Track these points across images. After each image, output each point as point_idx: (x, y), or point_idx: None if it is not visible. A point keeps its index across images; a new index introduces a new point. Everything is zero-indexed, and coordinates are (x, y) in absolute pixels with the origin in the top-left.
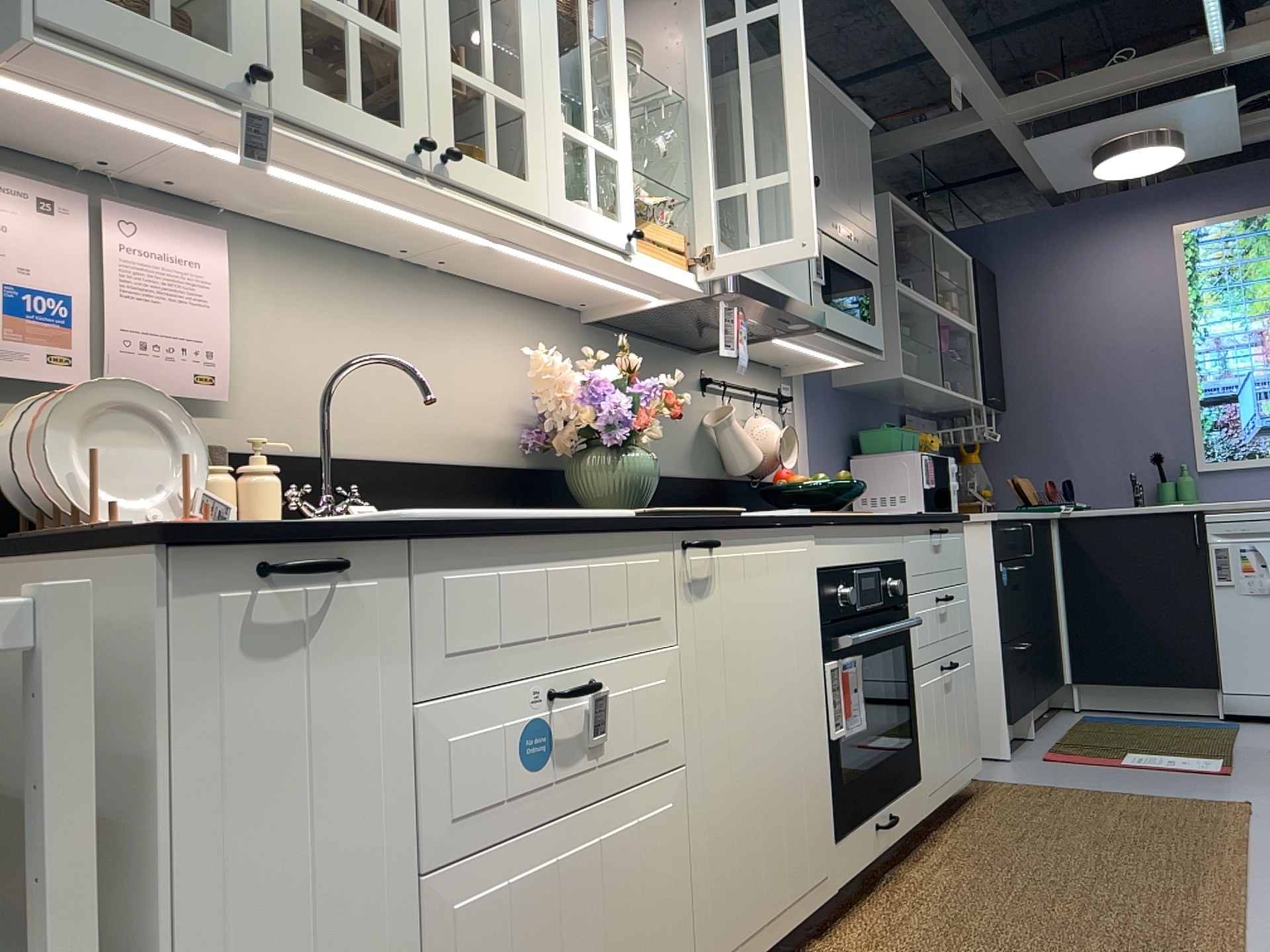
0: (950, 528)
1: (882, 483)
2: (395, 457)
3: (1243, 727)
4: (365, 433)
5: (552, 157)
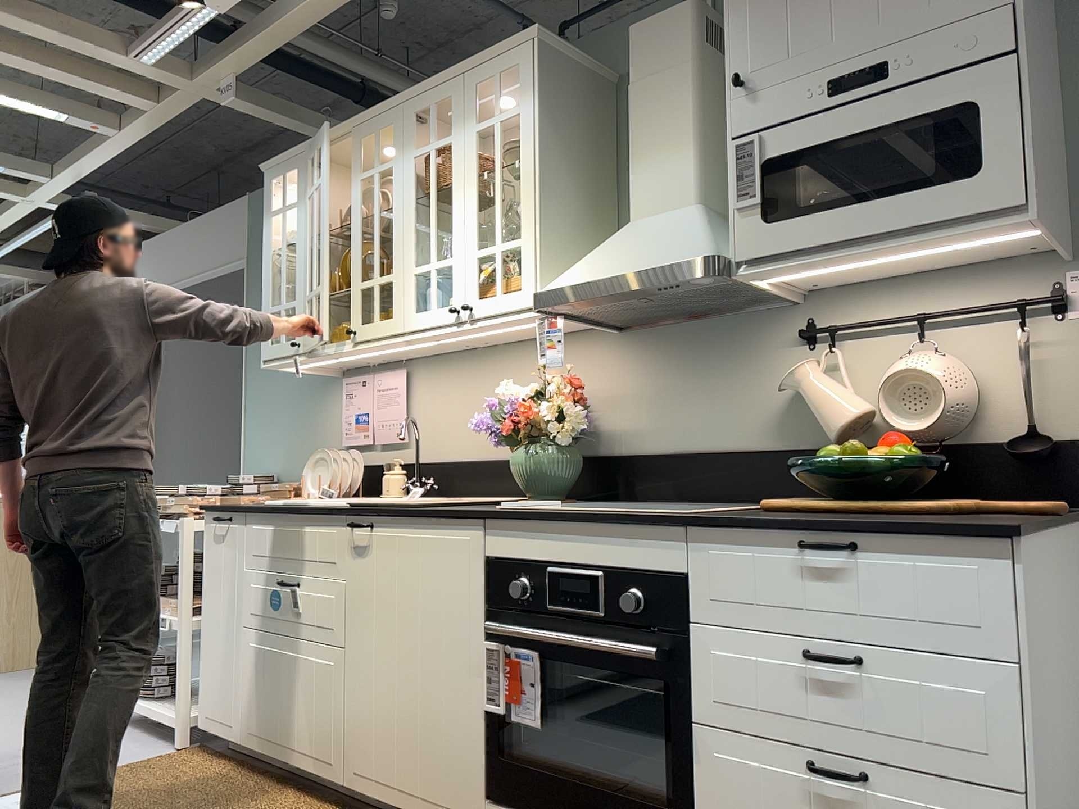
0: (900, 545)
1: None
2: (474, 459)
3: None
4: (461, 447)
5: (405, 294)
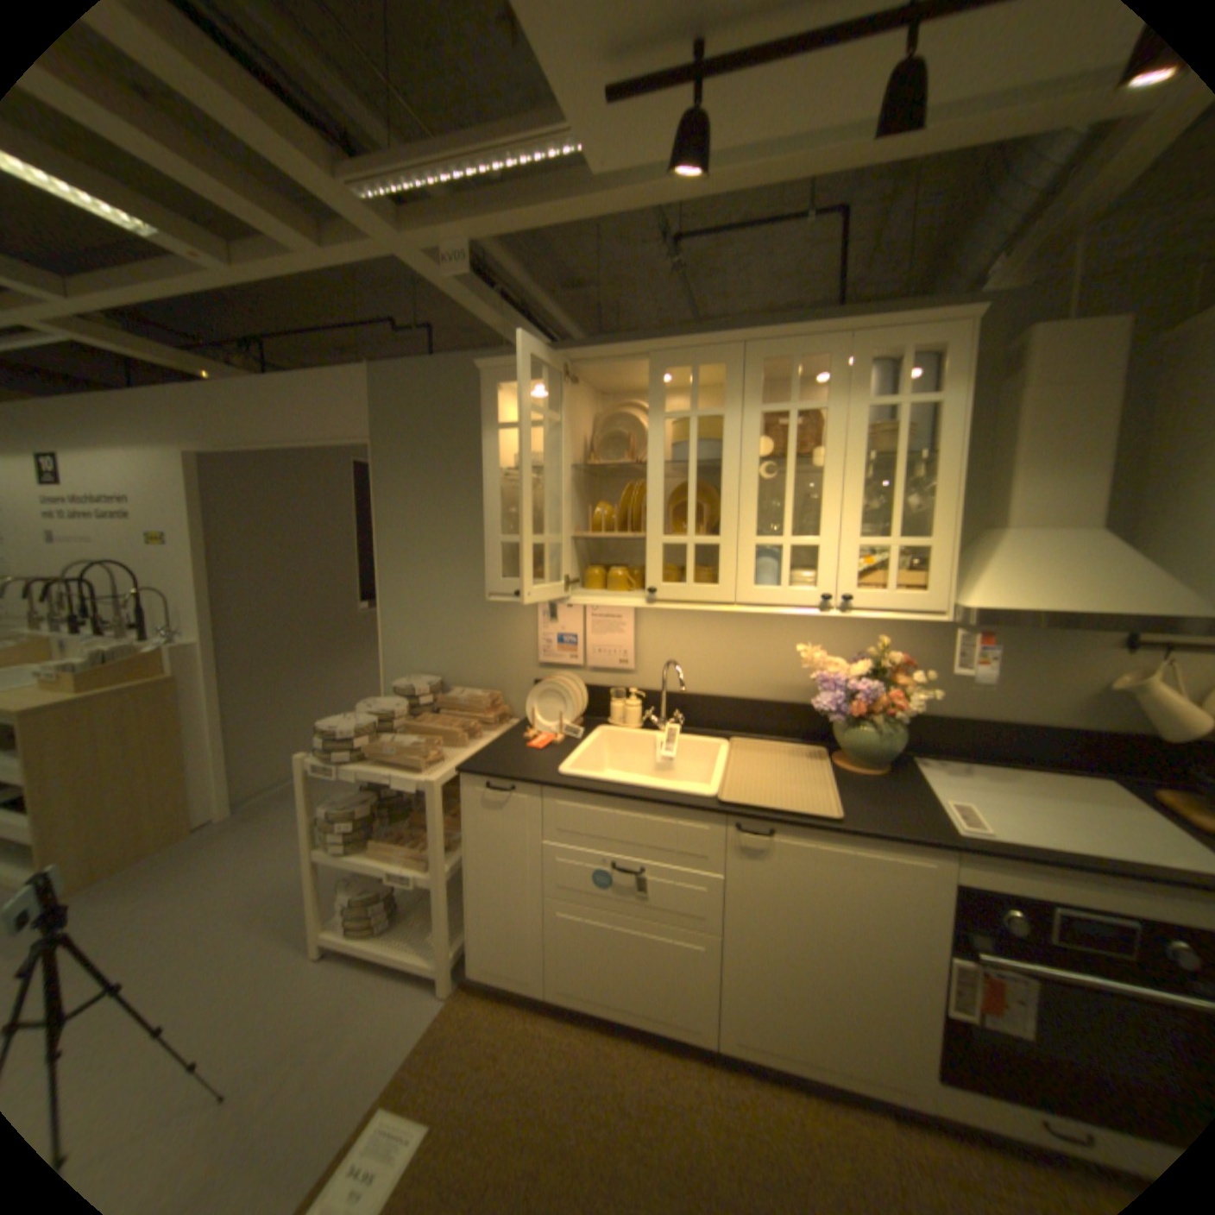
0: None
1: None
2: (724, 696)
3: None
4: (707, 683)
5: (742, 565)
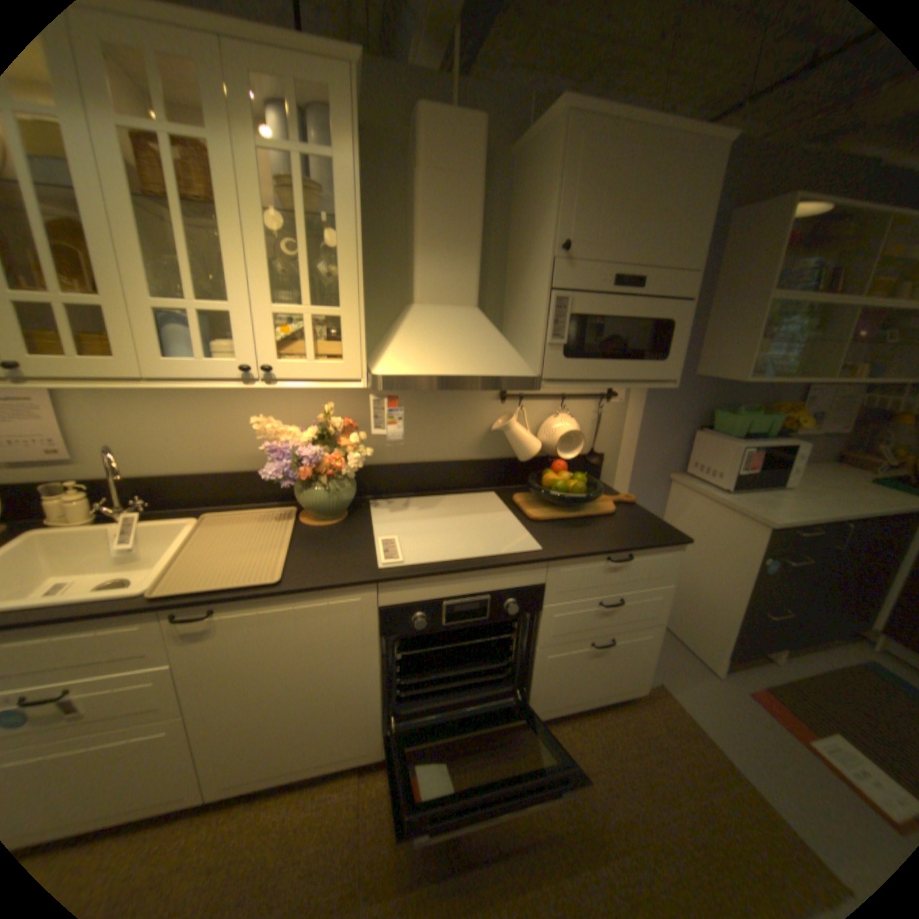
0: (649, 553)
1: (712, 456)
2: (193, 472)
3: None
4: (171, 462)
5: (138, 331)
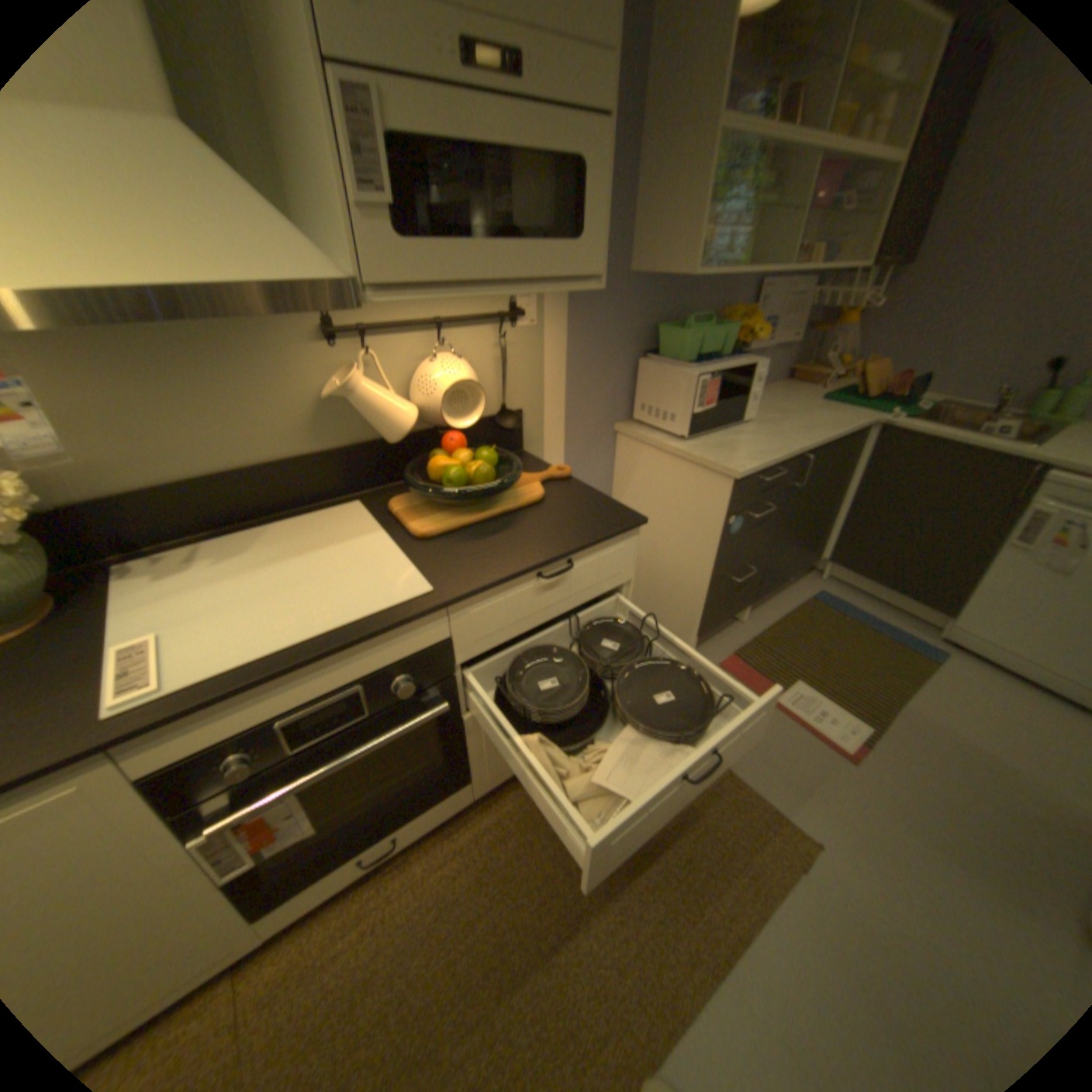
0: (593, 549)
1: (661, 390)
2: None
3: (949, 665)
4: None
5: None
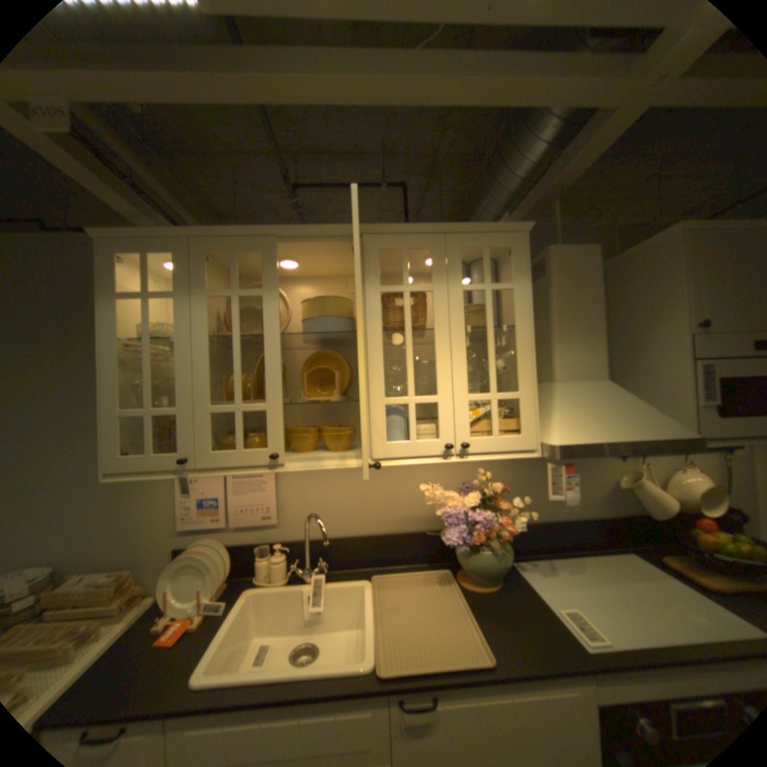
0: None
1: None
2: (362, 535)
3: None
4: (346, 525)
5: (375, 423)
